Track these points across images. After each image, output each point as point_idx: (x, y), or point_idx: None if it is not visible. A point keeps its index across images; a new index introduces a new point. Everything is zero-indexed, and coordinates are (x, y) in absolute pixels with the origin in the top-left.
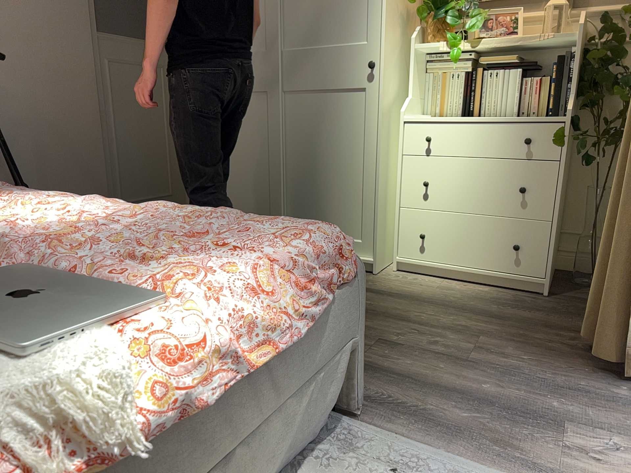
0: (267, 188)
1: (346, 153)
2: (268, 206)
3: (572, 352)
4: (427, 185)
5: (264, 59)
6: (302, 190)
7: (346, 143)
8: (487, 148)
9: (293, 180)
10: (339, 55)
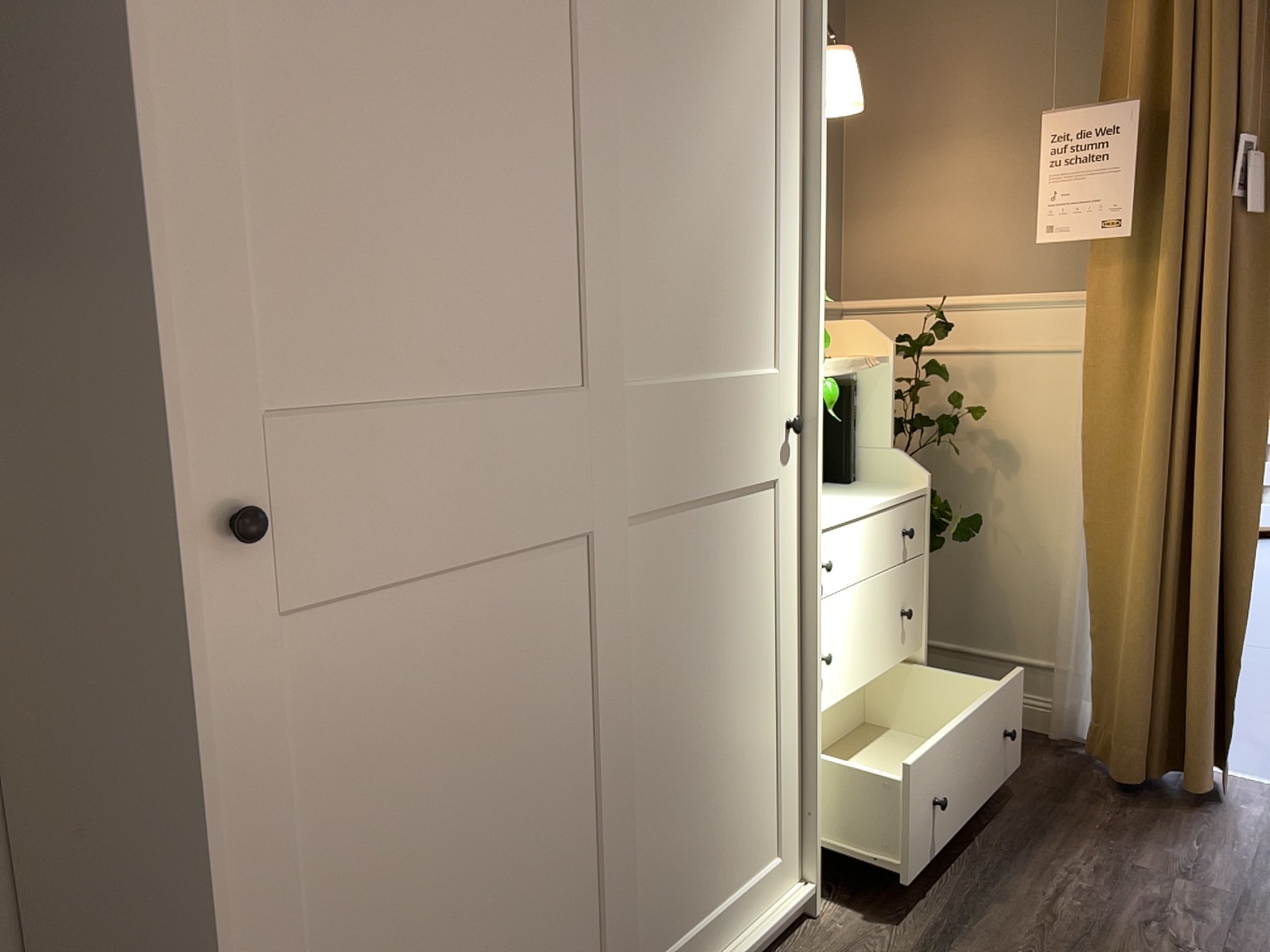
0: (594, 879)
1: (749, 654)
2: (595, 946)
3: (1136, 807)
4: (832, 661)
5: (585, 415)
6: (665, 817)
7: (750, 626)
8: (876, 558)
9: (644, 800)
10: (739, 398)
